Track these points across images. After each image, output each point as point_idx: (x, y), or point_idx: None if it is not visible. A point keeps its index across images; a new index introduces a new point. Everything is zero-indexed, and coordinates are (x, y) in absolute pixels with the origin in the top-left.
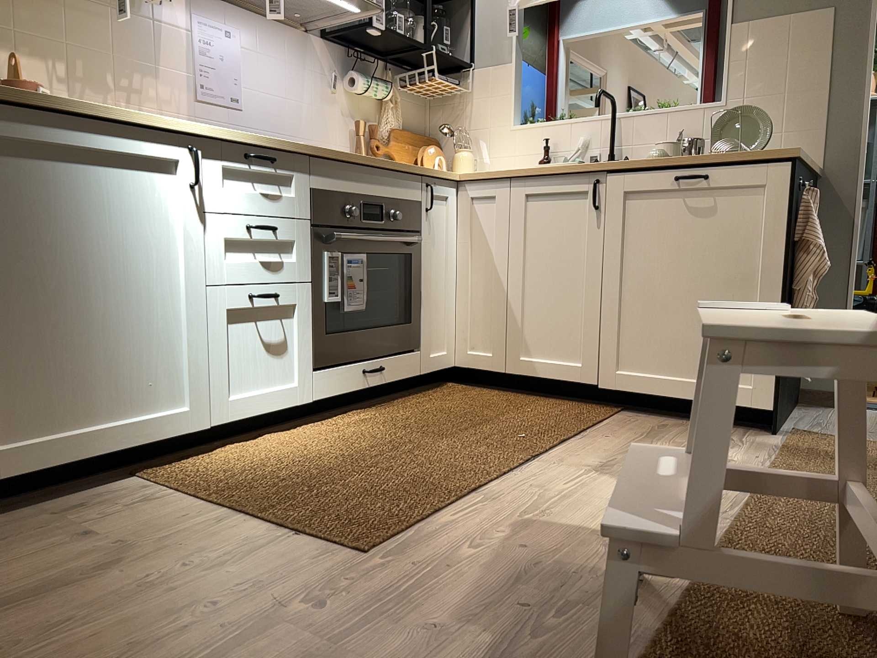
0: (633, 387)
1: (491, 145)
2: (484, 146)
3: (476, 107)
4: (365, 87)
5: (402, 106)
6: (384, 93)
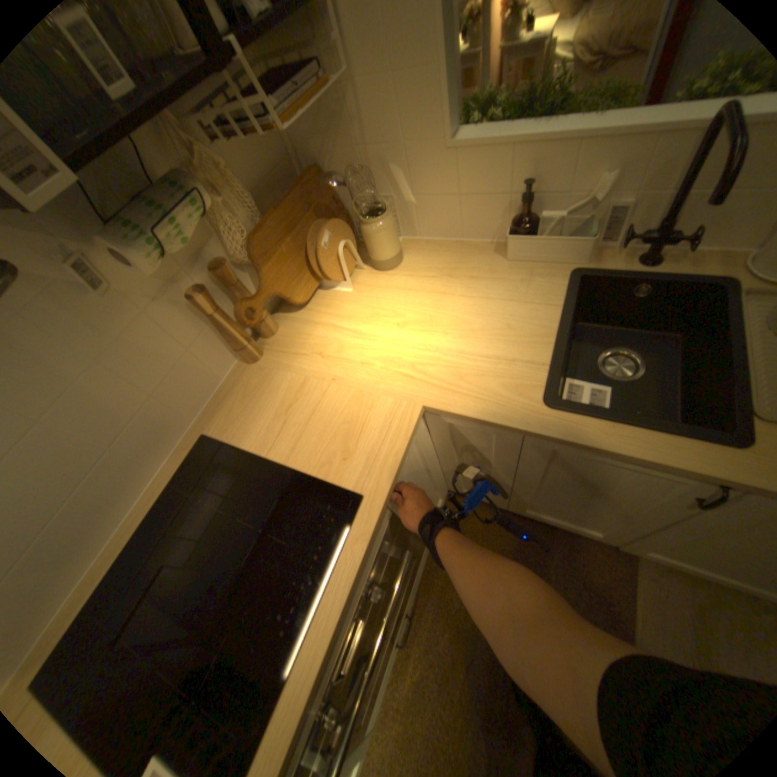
0: (663, 563)
1: (409, 172)
2: (396, 173)
3: (361, 93)
4: (147, 256)
5: (227, 147)
6: (190, 215)
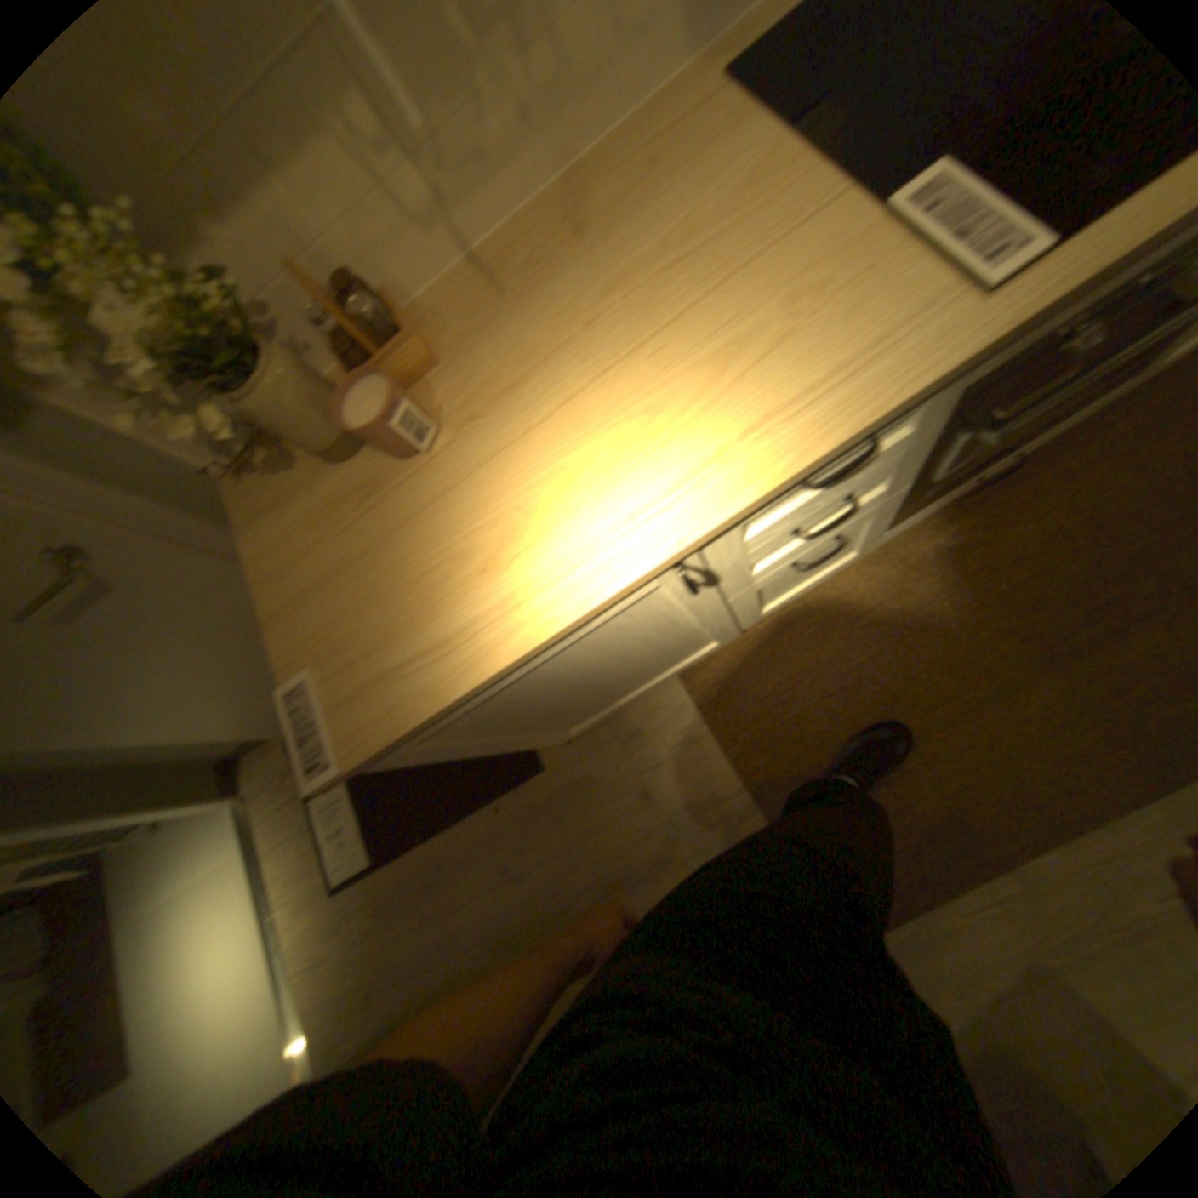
0: None
1: None
2: None
3: None
4: None
5: None
6: None
